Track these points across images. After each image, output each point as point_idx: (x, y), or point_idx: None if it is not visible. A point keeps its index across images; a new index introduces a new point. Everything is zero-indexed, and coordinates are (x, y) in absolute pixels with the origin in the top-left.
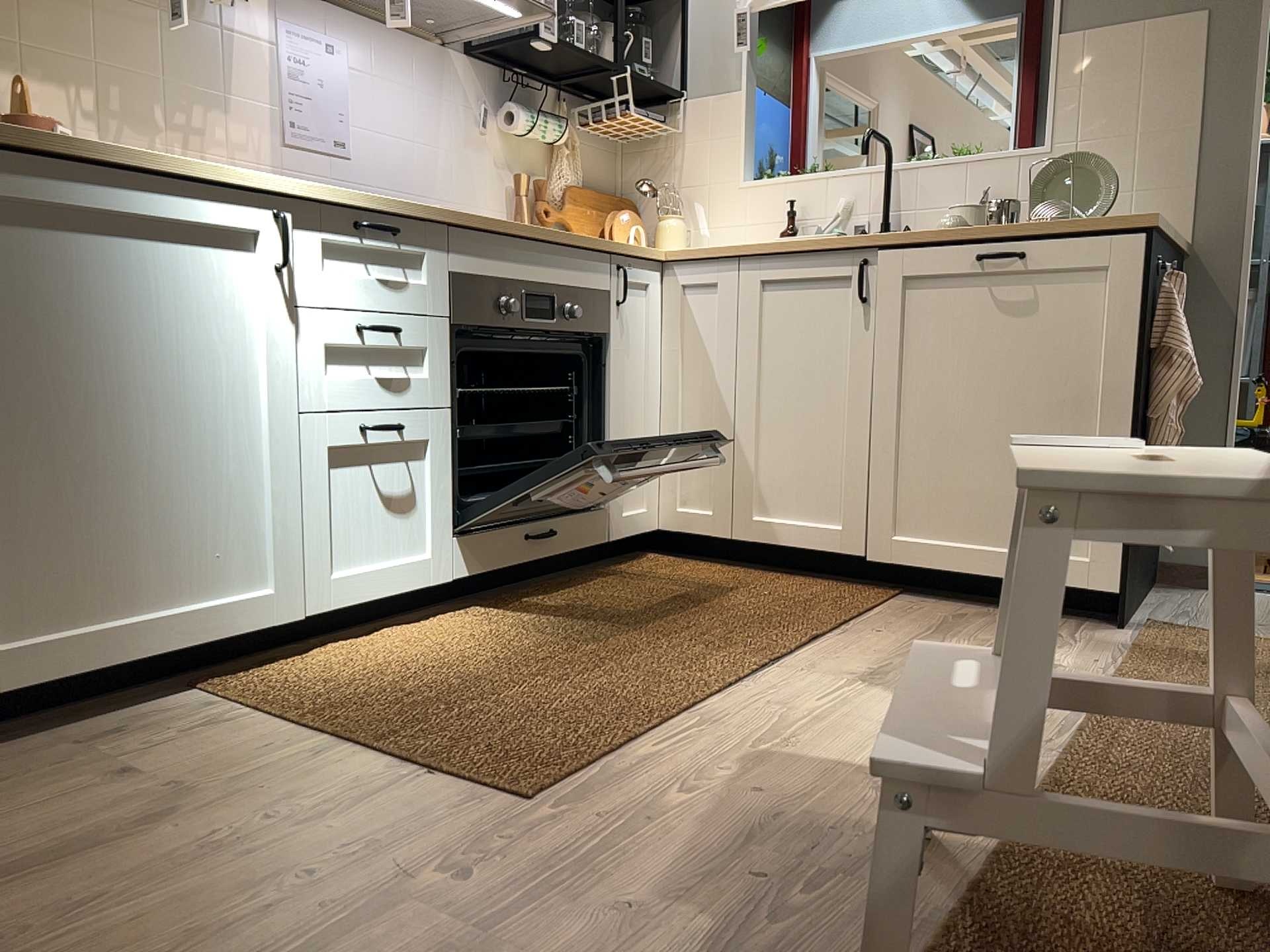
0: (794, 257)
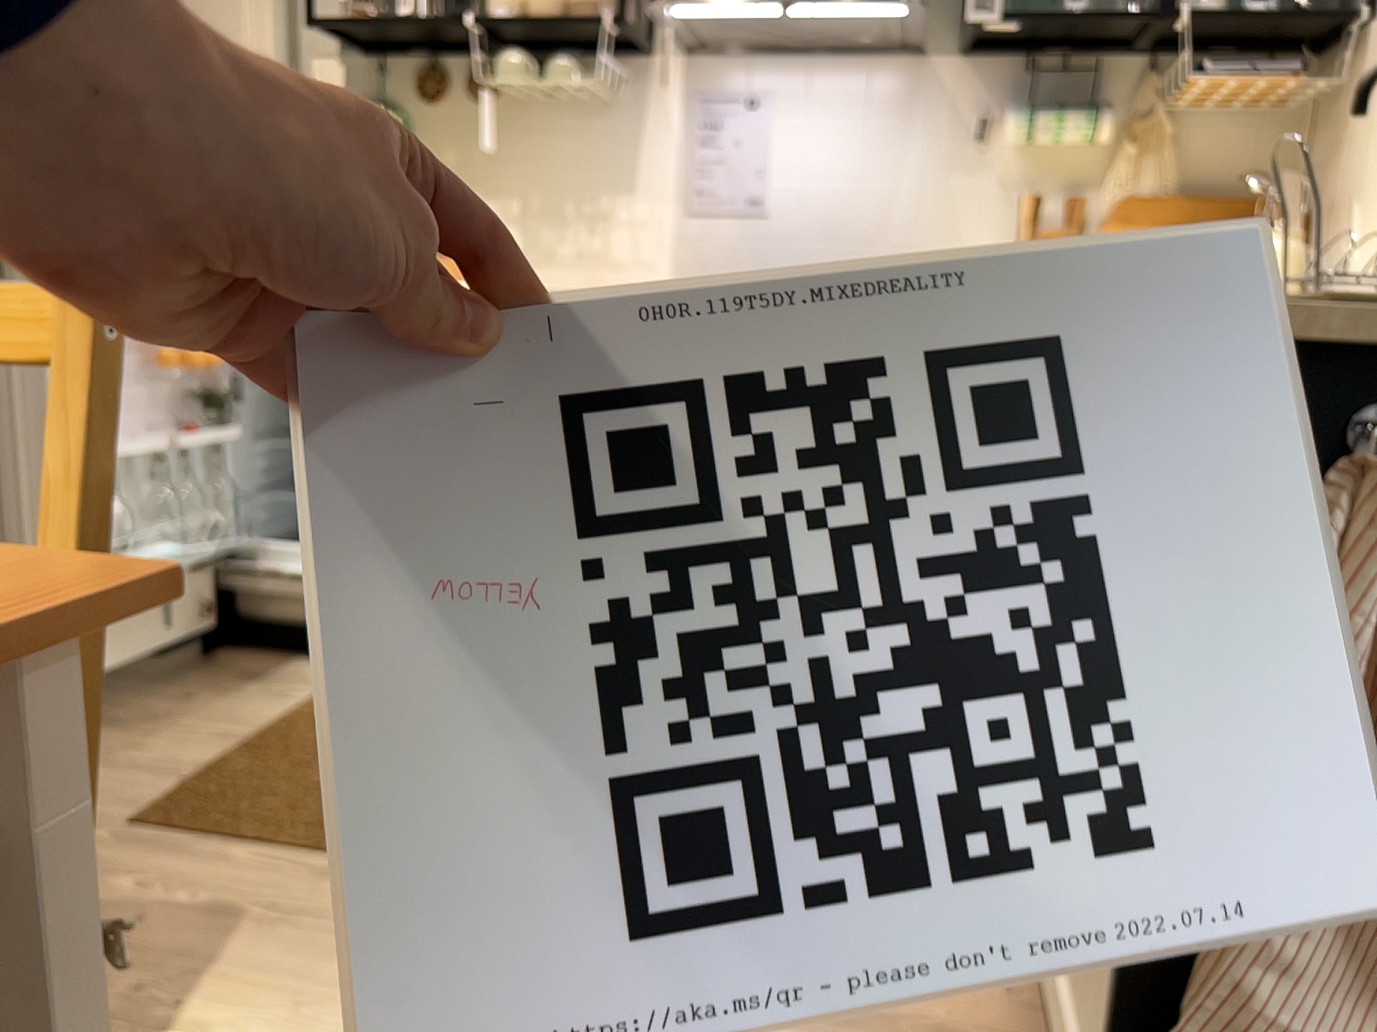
0: None
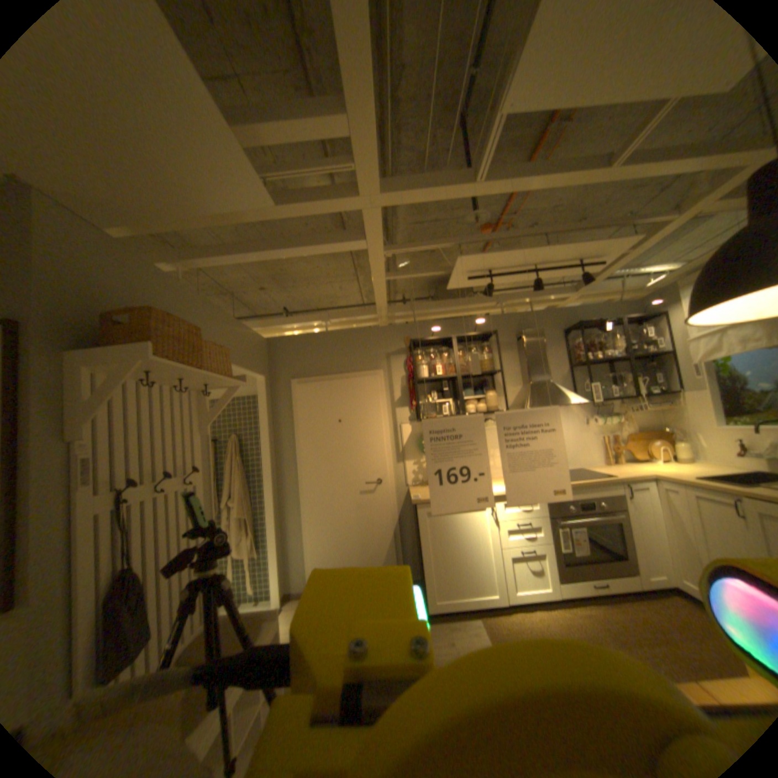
0: (706, 491)
